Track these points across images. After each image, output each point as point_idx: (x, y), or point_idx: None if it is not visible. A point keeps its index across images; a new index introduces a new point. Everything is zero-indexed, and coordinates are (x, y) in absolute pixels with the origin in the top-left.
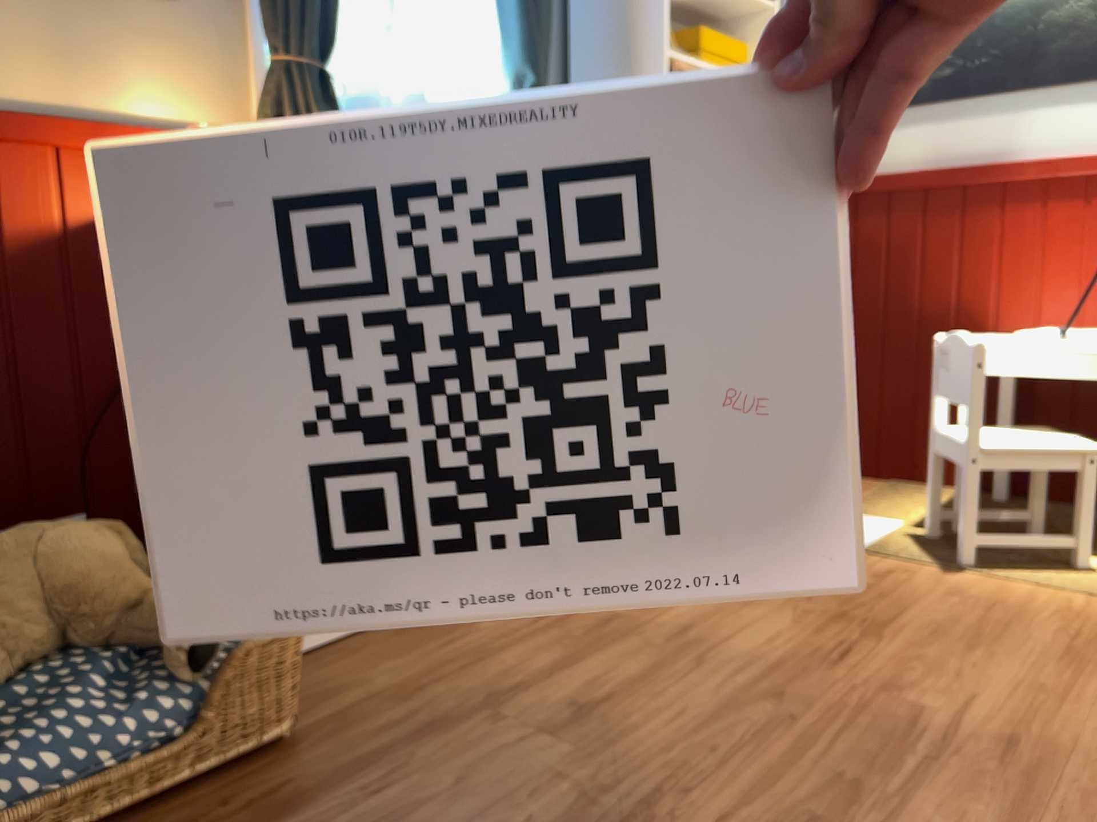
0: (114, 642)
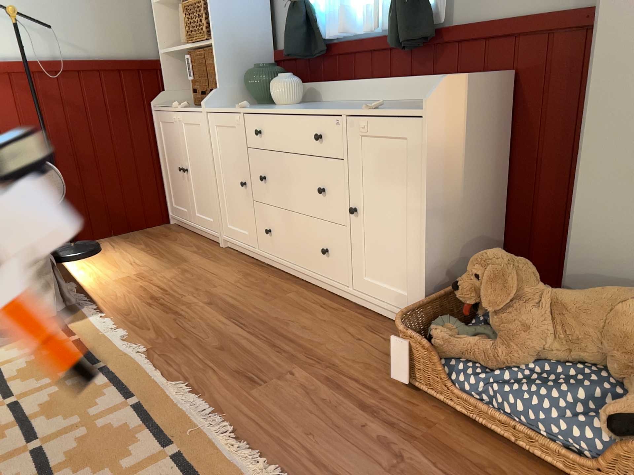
0: (627, 384)
